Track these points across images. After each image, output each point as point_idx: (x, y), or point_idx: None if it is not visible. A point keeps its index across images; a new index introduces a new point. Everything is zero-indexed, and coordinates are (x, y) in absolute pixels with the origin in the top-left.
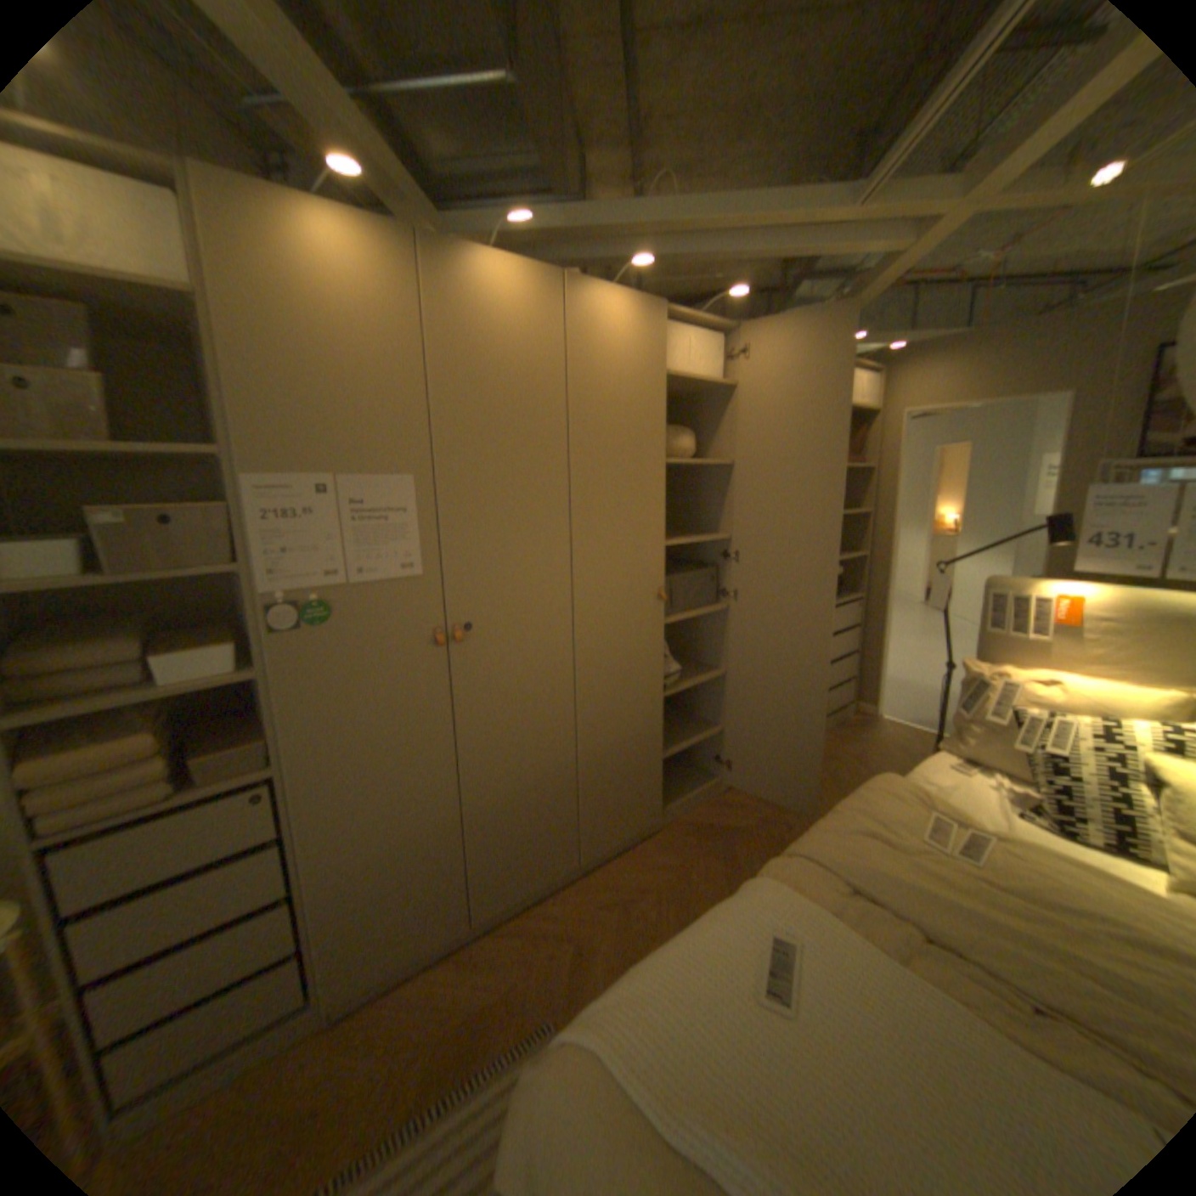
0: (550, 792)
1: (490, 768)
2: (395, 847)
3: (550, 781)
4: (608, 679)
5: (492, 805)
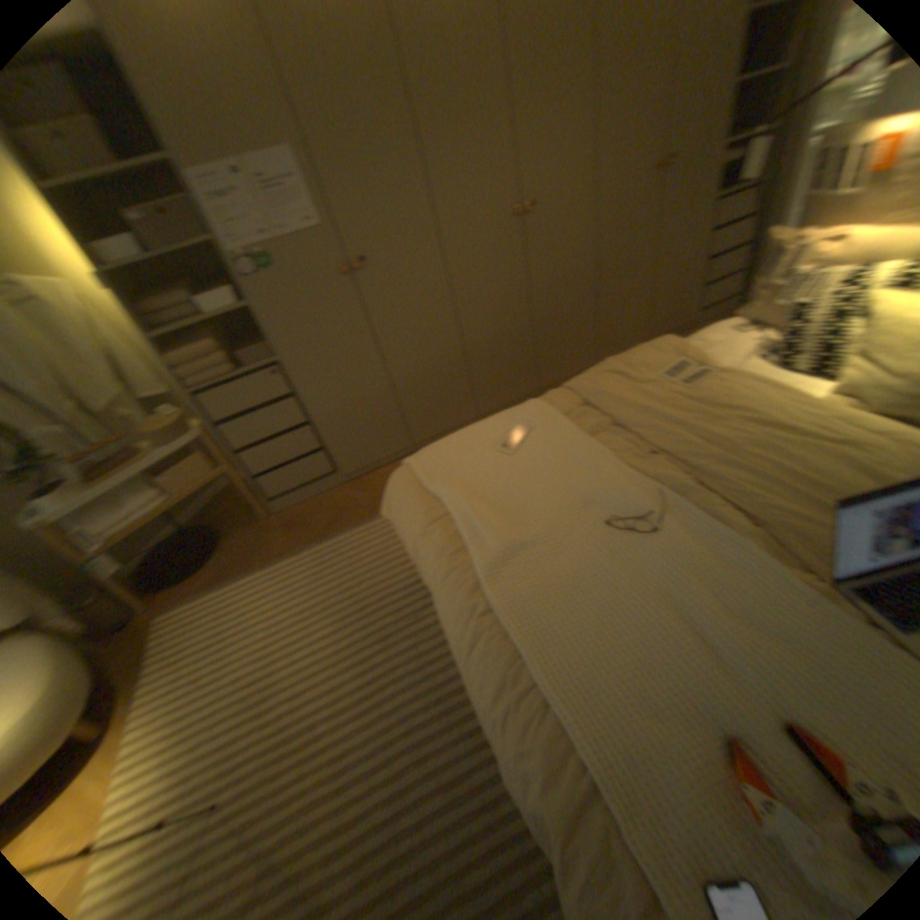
0: (446, 371)
1: (399, 356)
2: (352, 401)
3: (444, 364)
4: (476, 290)
5: (407, 378)
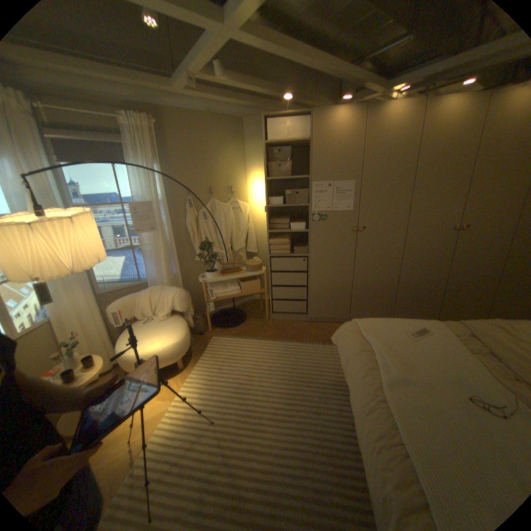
0: (385, 290)
1: (363, 274)
2: (332, 285)
3: (385, 286)
4: (419, 257)
5: (362, 286)
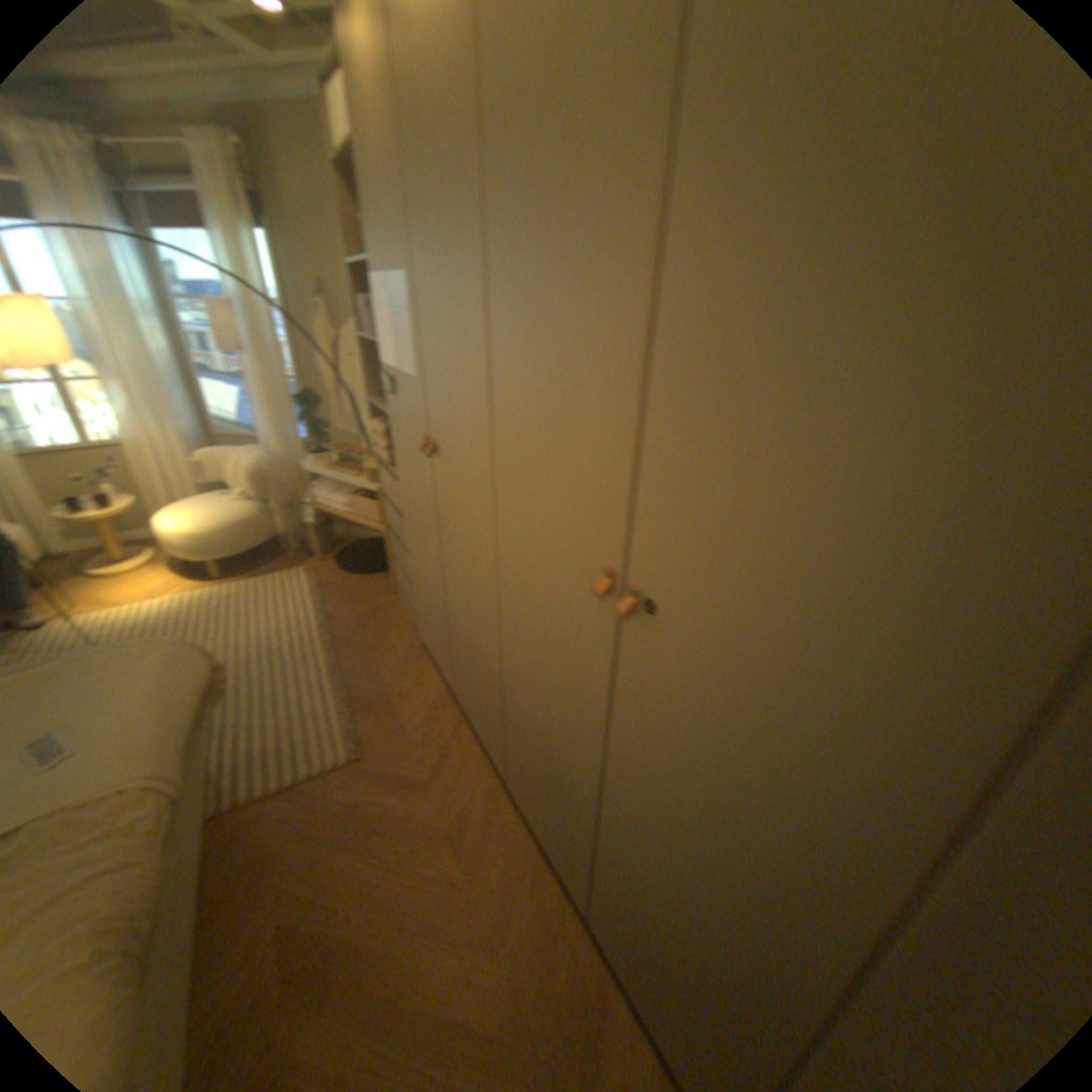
0: (483, 678)
1: (452, 594)
2: (425, 584)
3: (483, 667)
4: (524, 633)
5: (455, 627)
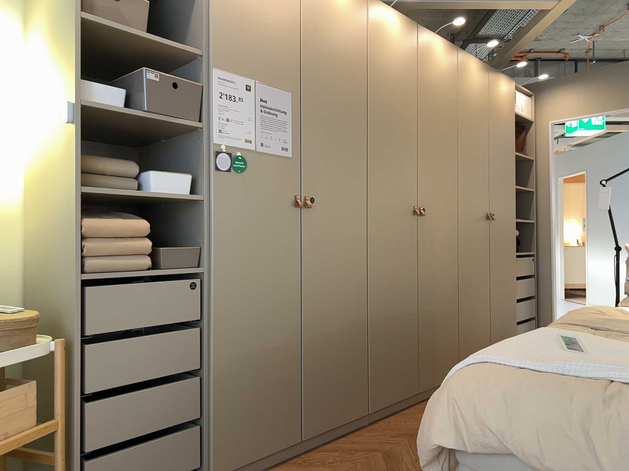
0: (353, 342)
1: (319, 309)
2: (263, 352)
3: (353, 333)
4: (388, 264)
5: (319, 340)
